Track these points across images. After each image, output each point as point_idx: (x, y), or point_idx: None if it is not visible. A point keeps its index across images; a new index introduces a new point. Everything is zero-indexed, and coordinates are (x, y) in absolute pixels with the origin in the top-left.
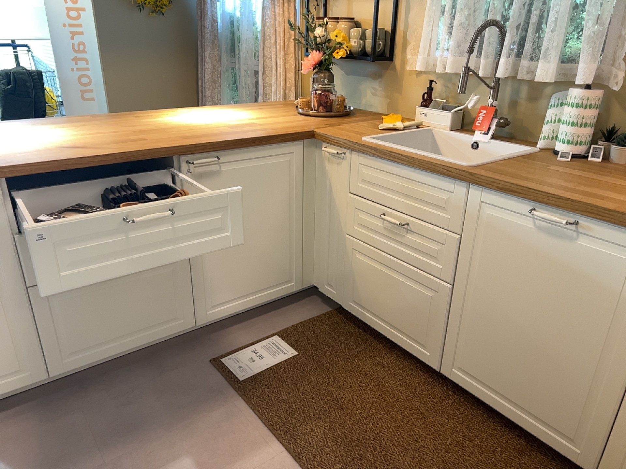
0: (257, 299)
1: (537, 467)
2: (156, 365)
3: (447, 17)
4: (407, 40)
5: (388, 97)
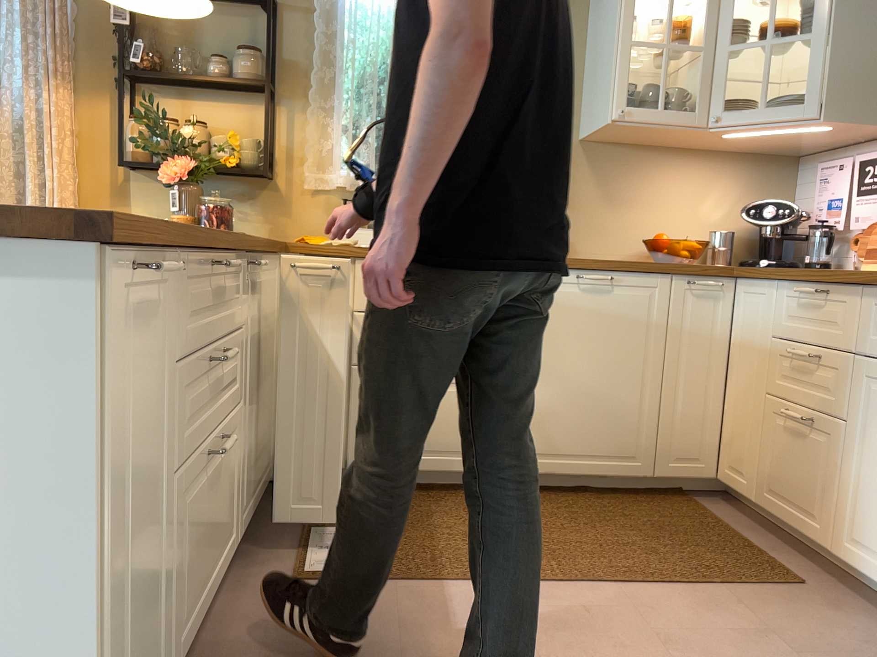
0: (258, 493)
1: (616, 500)
2: (230, 625)
3: (355, 134)
4: (297, 155)
5: (272, 221)
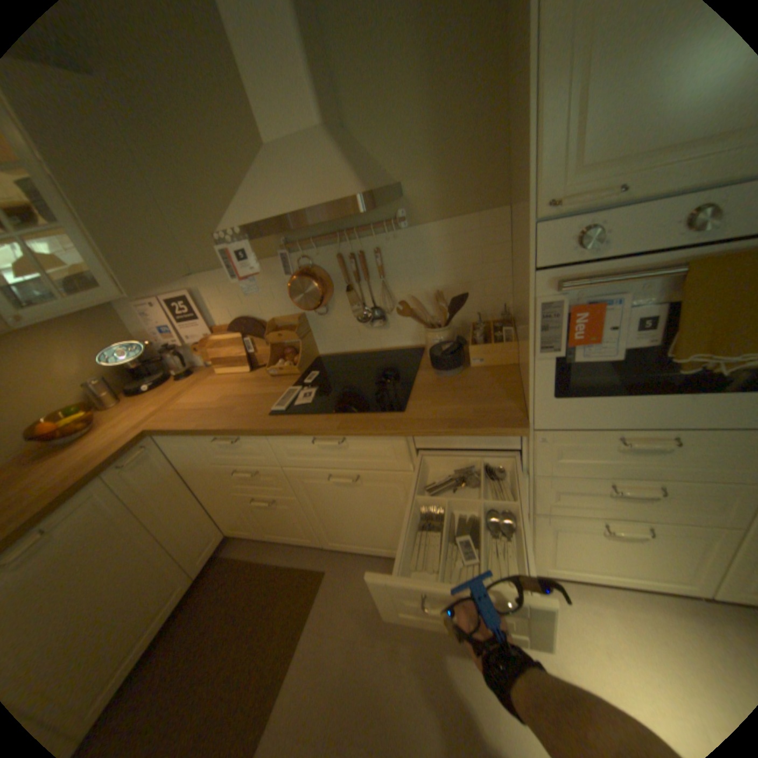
0: None
1: (183, 622)
2: None
3: None
4: None
5: None
